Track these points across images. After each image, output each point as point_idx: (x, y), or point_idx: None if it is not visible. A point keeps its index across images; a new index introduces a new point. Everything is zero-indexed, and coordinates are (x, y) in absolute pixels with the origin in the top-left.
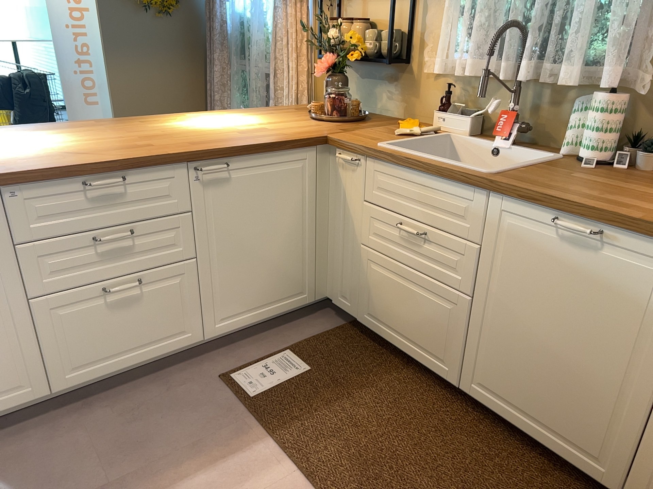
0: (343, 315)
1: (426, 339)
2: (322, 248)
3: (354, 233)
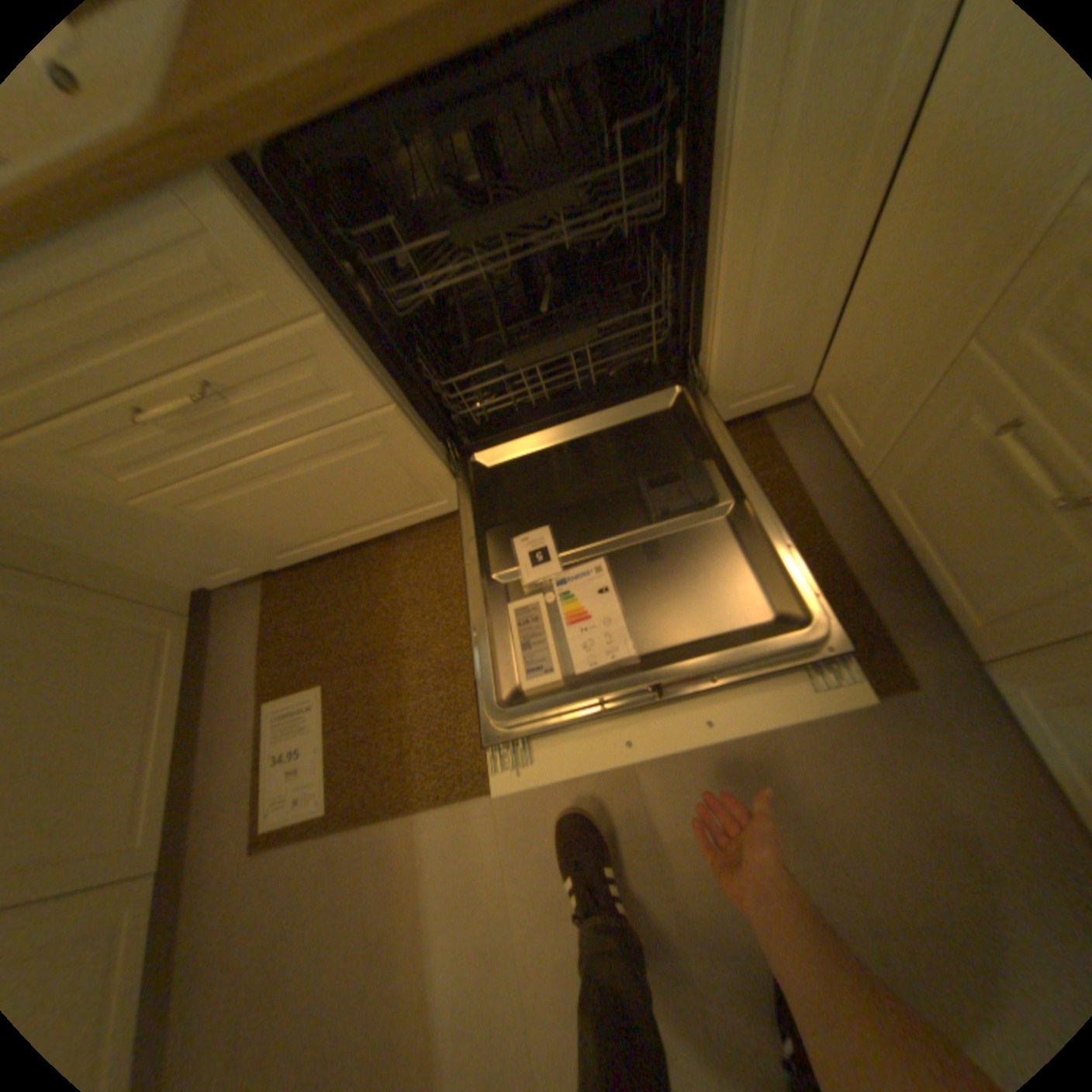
0: (242, 578)
1: (386, 503)
2: (77, 567)
3: (85, 502)
